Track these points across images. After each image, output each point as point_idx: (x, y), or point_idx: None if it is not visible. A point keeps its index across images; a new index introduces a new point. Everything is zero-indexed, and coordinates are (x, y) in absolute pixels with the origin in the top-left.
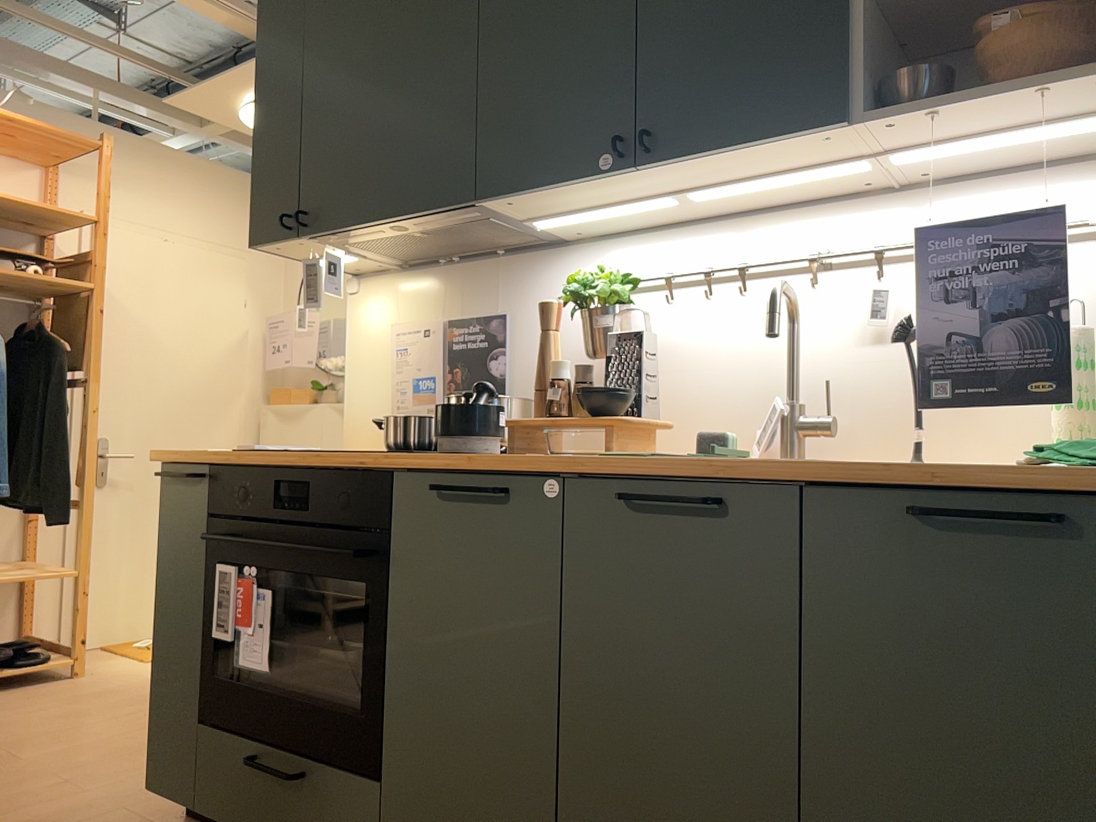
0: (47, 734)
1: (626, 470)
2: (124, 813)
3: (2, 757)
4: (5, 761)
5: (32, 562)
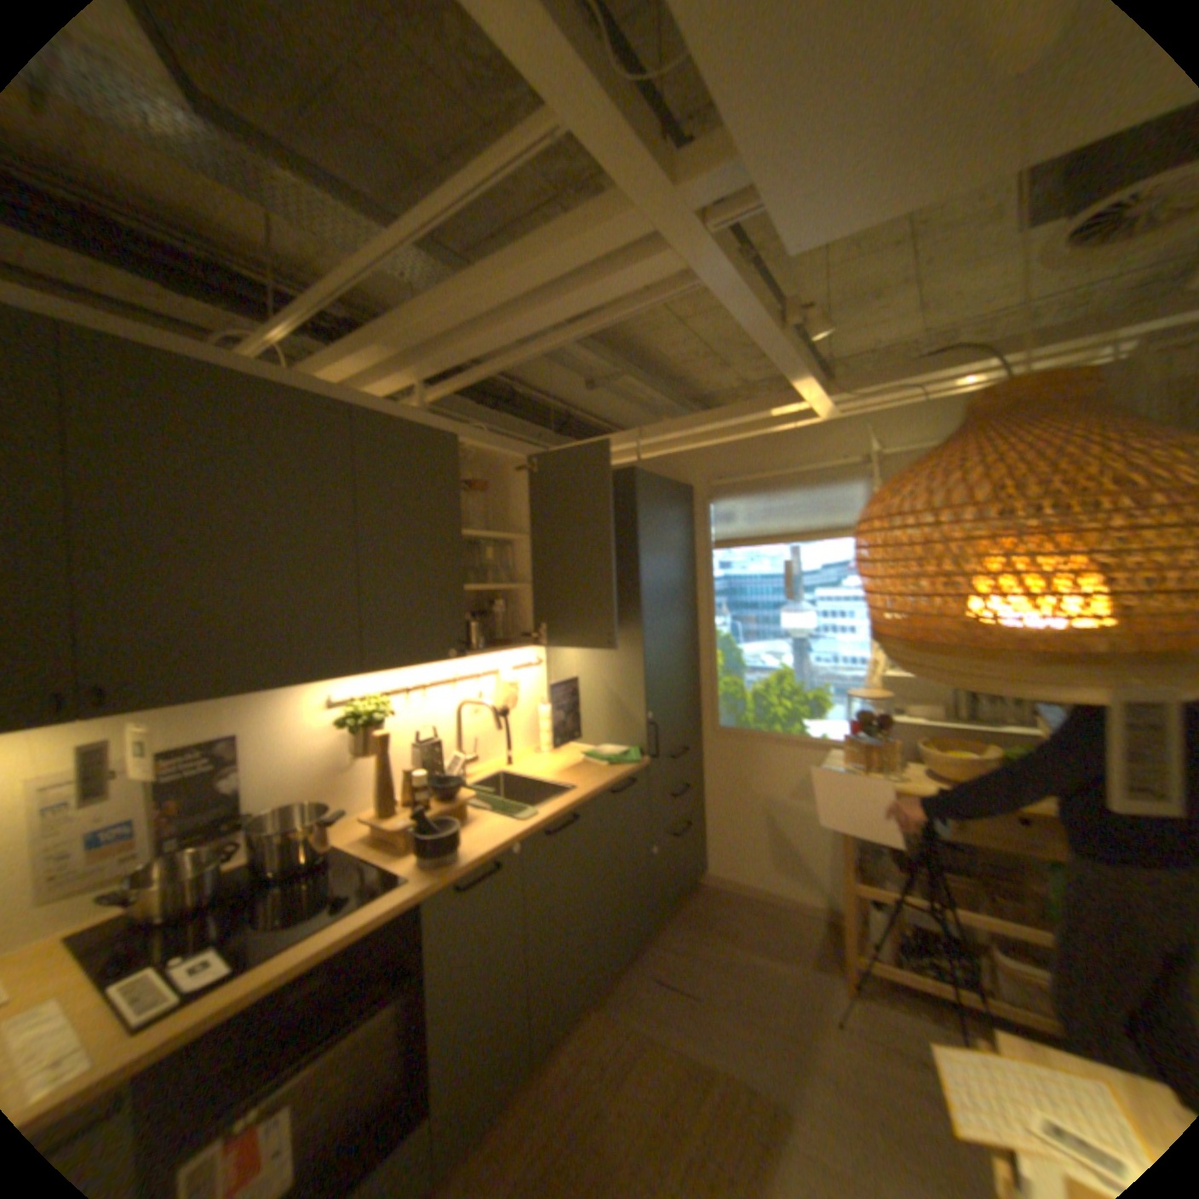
0: None
1: (549, 822)
2: None
3: None
4: None
5: None
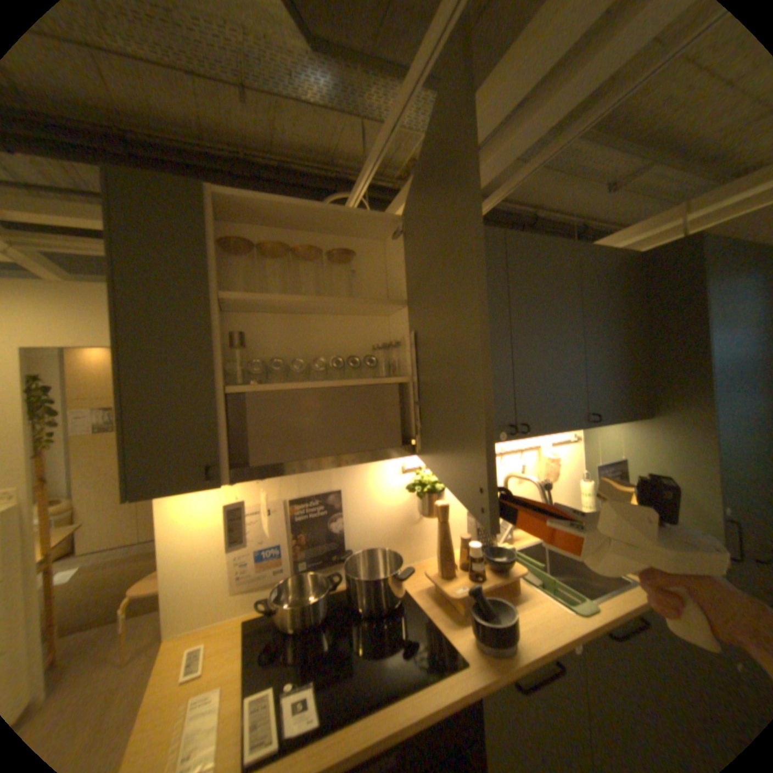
0: None
1: (614, 624)
2: None
3: None
4: None
5: None
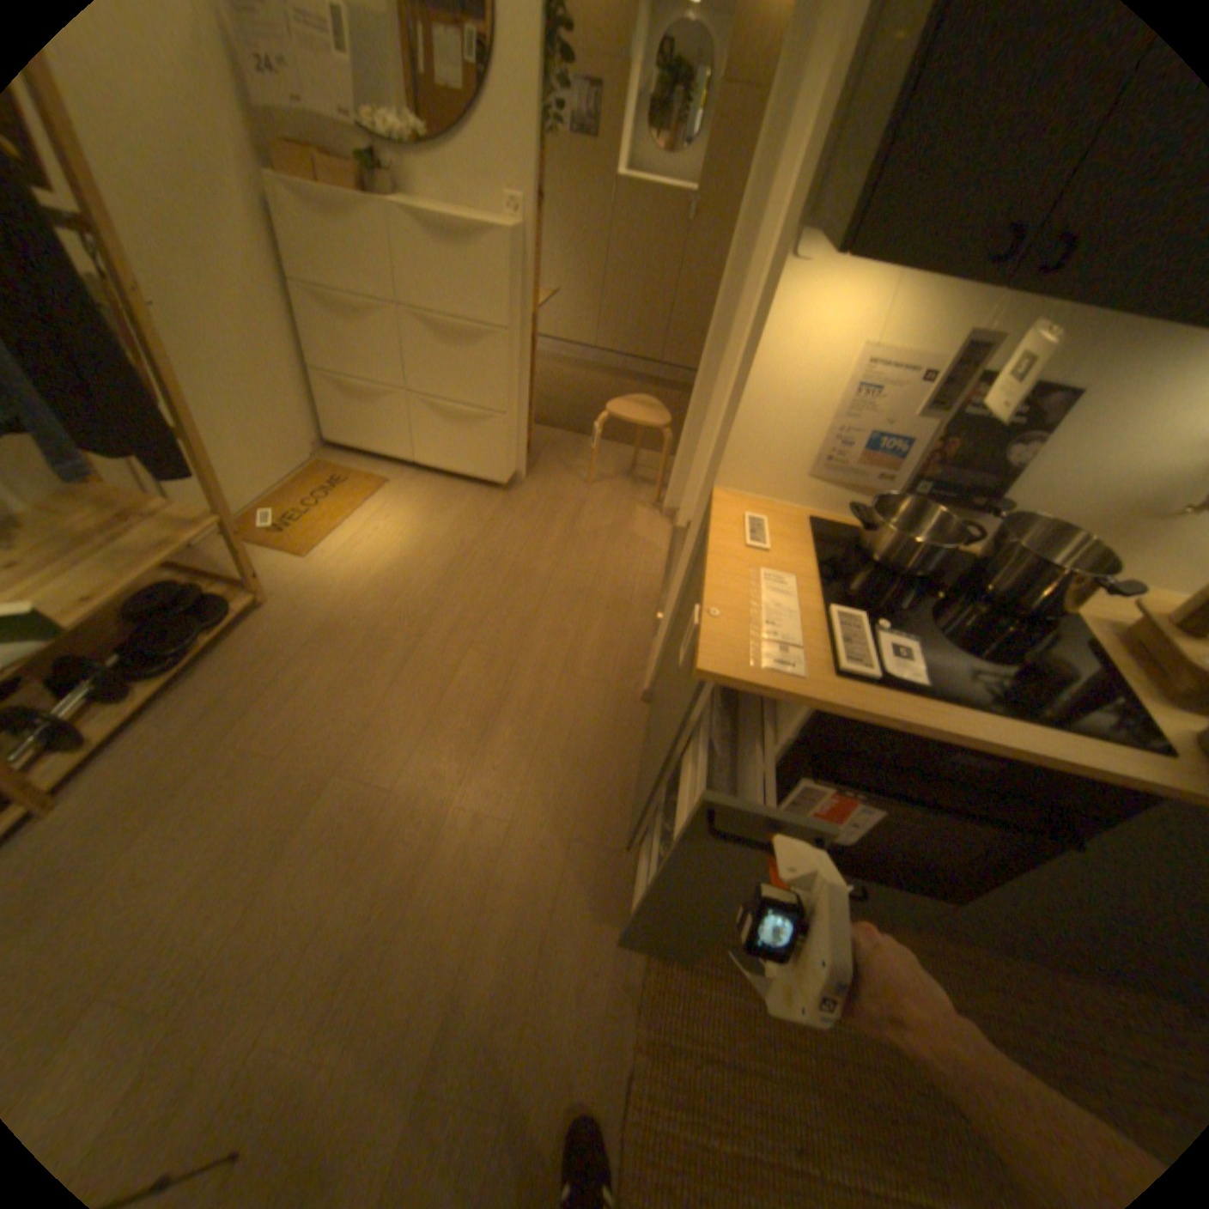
0: (359, 730)
1: None
2: (577, 842)
3: (363, 788)
4: (377, 796)
5: (100, 484)
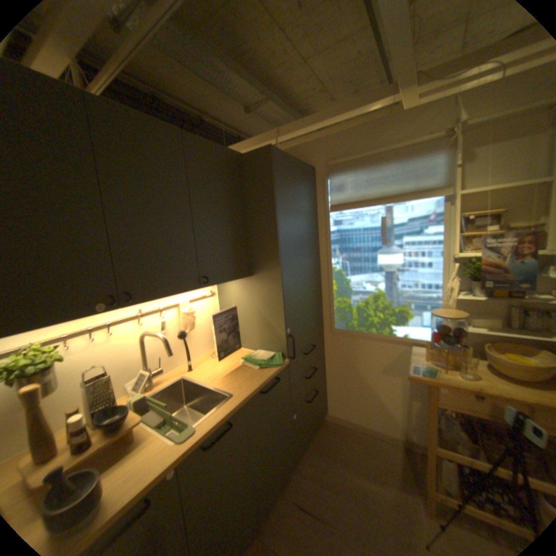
0: None
1: (203, 440)
2: None
3: None
4: None
5: None
